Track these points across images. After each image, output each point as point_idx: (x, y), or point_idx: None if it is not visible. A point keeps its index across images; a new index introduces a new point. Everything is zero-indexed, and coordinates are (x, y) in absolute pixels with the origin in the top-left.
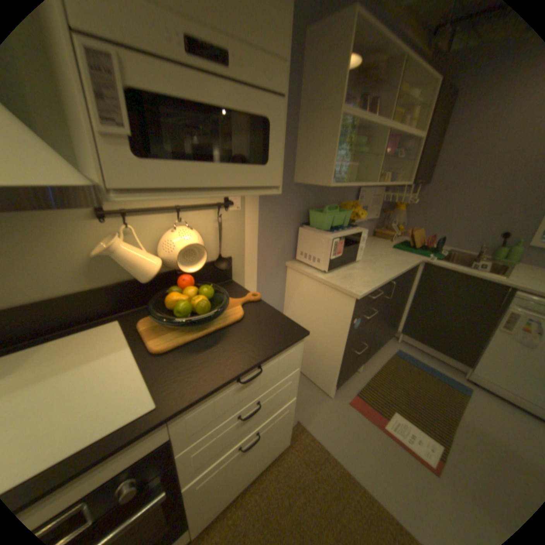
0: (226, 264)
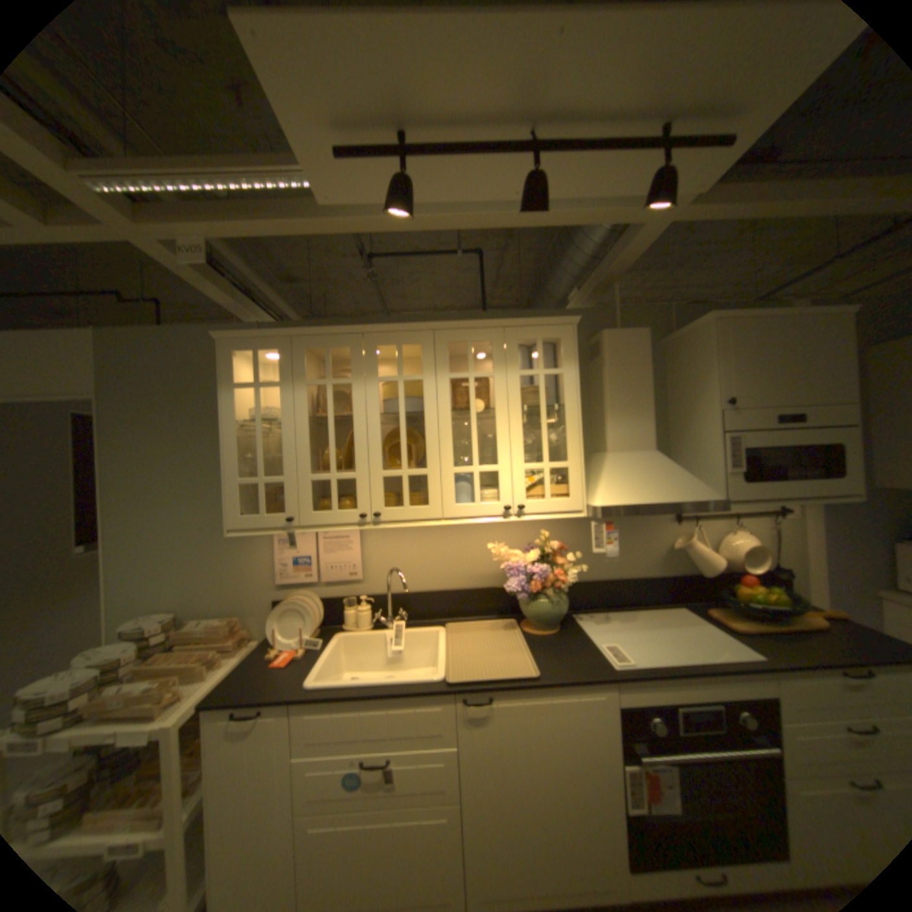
0: (789, 578)
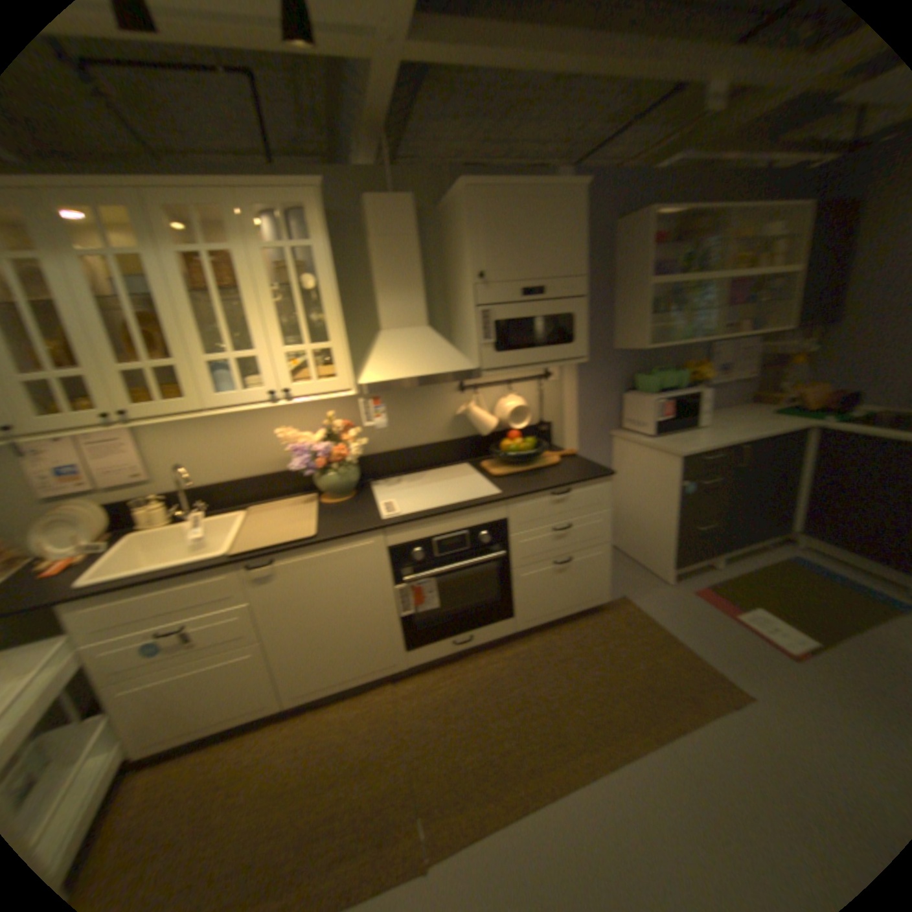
0: (548, 428)
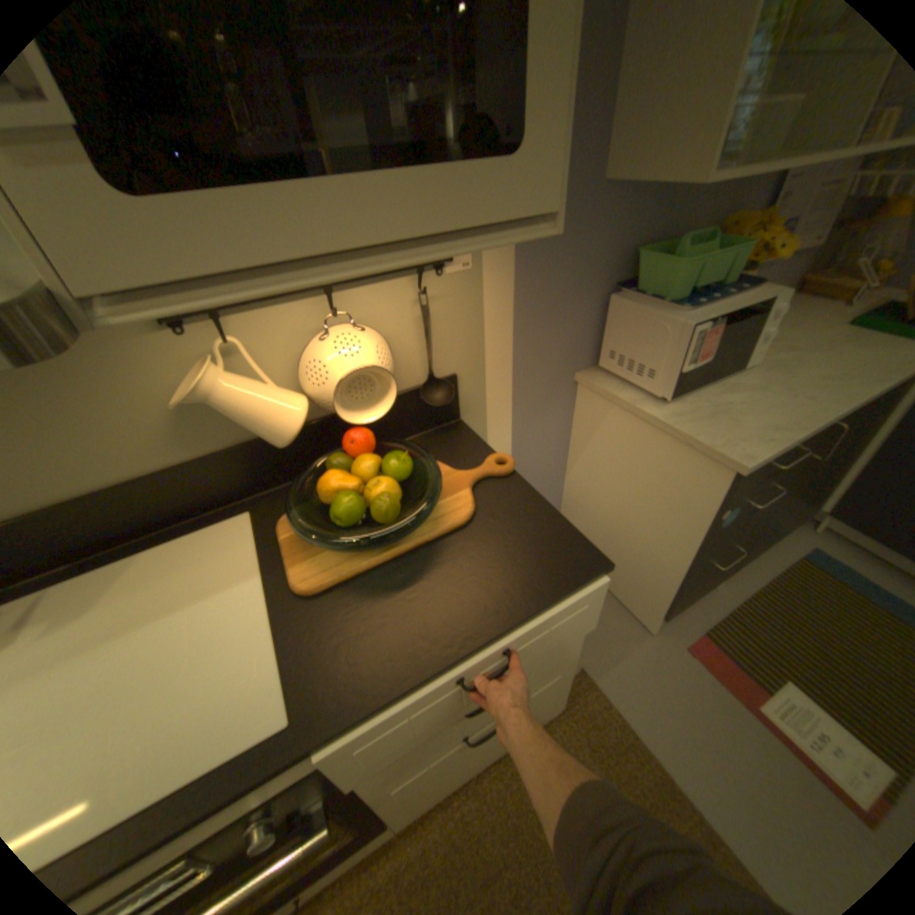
0: (444, 396)
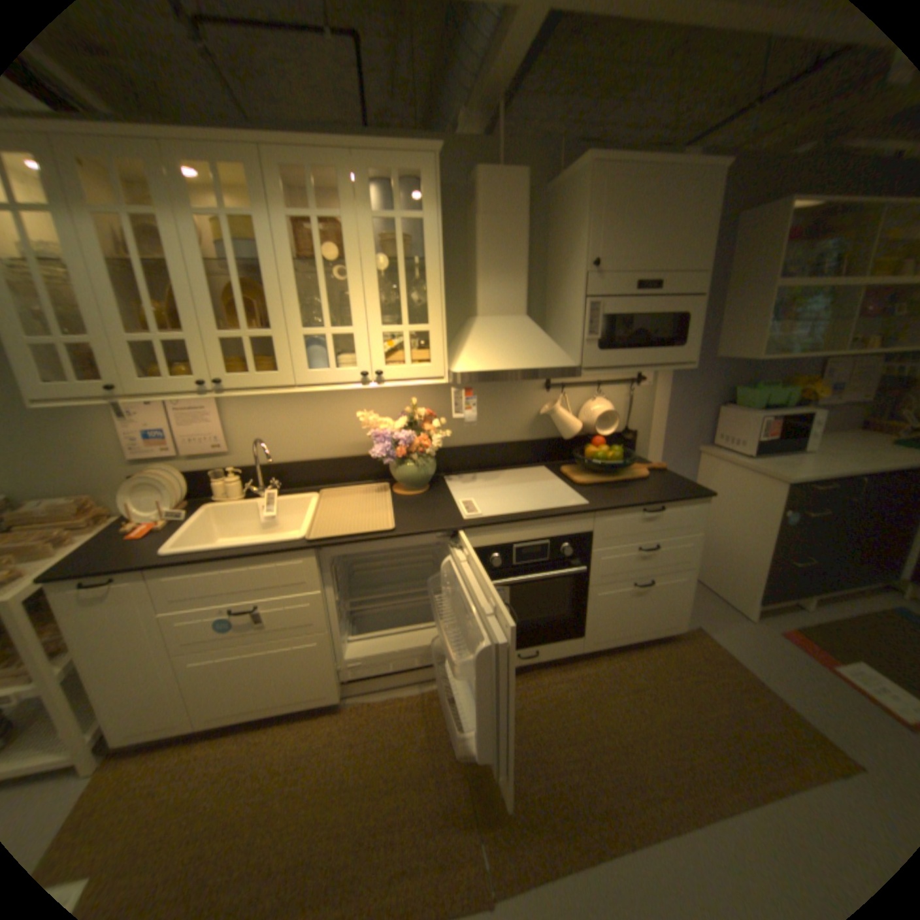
0: (632, 437)
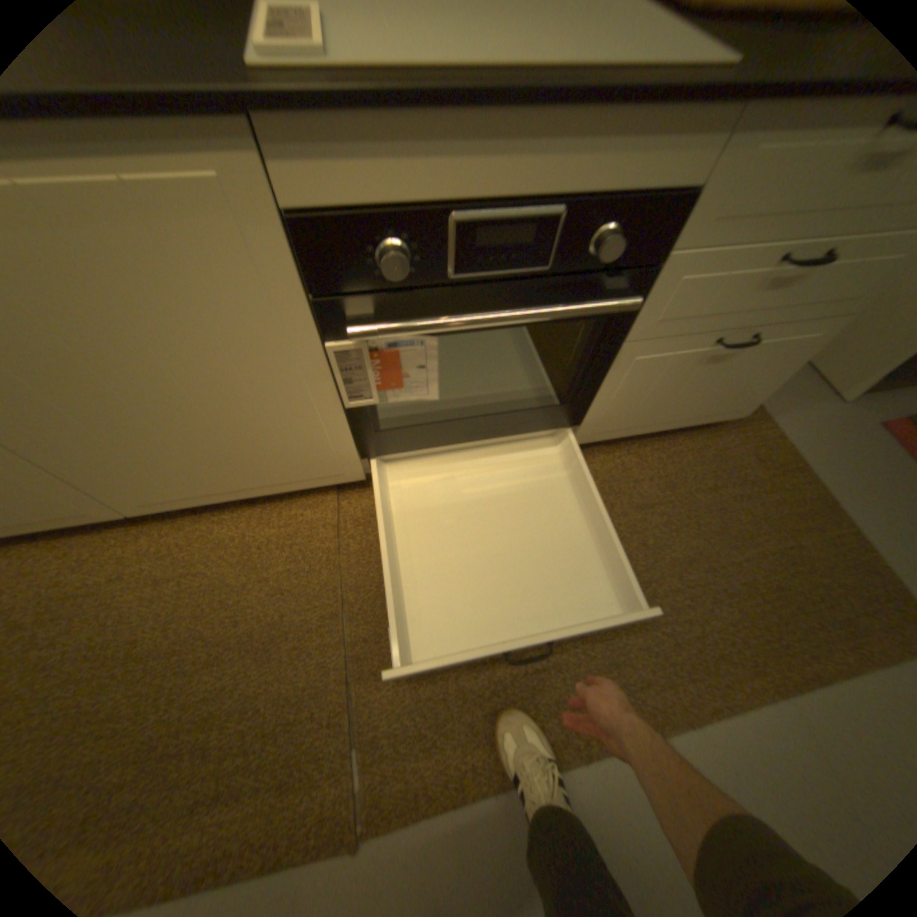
0: None
